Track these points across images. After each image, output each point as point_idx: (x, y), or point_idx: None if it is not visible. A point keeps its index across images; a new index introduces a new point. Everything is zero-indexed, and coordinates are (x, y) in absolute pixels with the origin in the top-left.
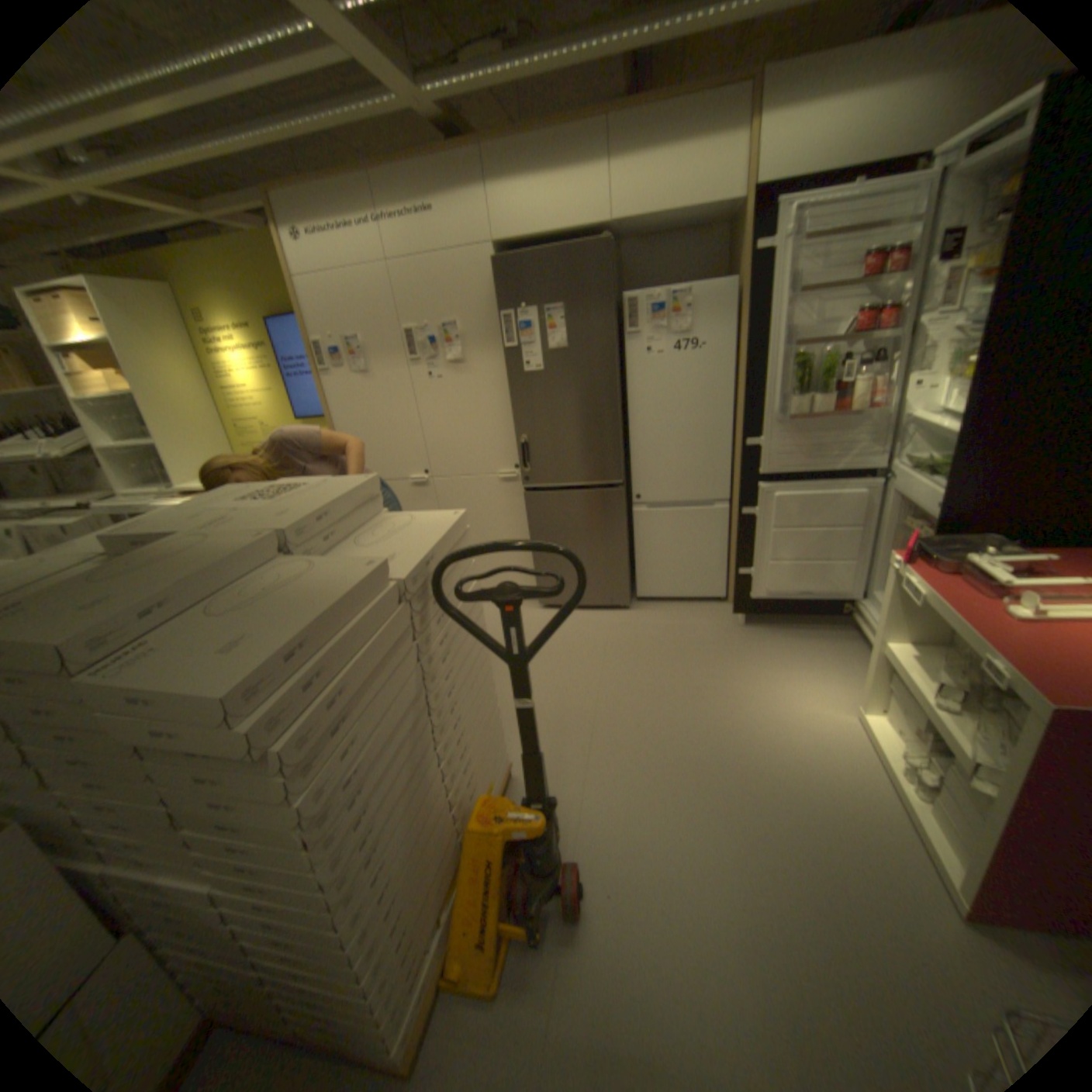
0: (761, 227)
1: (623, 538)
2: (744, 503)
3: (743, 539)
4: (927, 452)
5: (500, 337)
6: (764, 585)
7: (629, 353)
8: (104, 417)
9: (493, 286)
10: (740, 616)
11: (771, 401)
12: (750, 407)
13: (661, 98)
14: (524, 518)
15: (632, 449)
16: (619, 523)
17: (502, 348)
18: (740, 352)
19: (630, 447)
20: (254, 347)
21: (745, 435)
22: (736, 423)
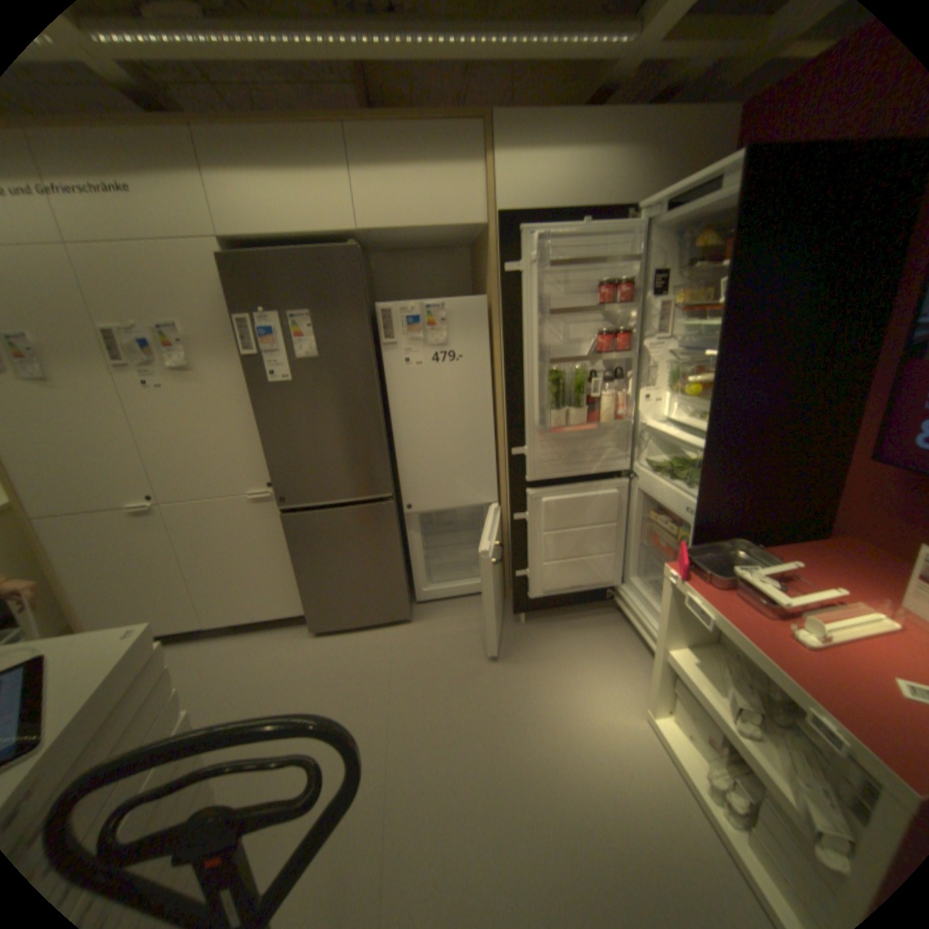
0: (505, 252)
1: (397, 551)
2: (512, 506)
3: (516, 543)
4: (665, 459)
5: (236, 342)
6: (539, 584)
7: (388, 363)
8: None
9: (222, 284)
10: (520, 615)
11: (530, 413)
12: (509, 417)
13: (398, 117)
14: (283, 540)
15: (399, 458)
16: (392, 536)
17: (240, 353)
18: (494, 364)
19: (396, 456)
20: None
21: (507, 441)
22: (497, 430)
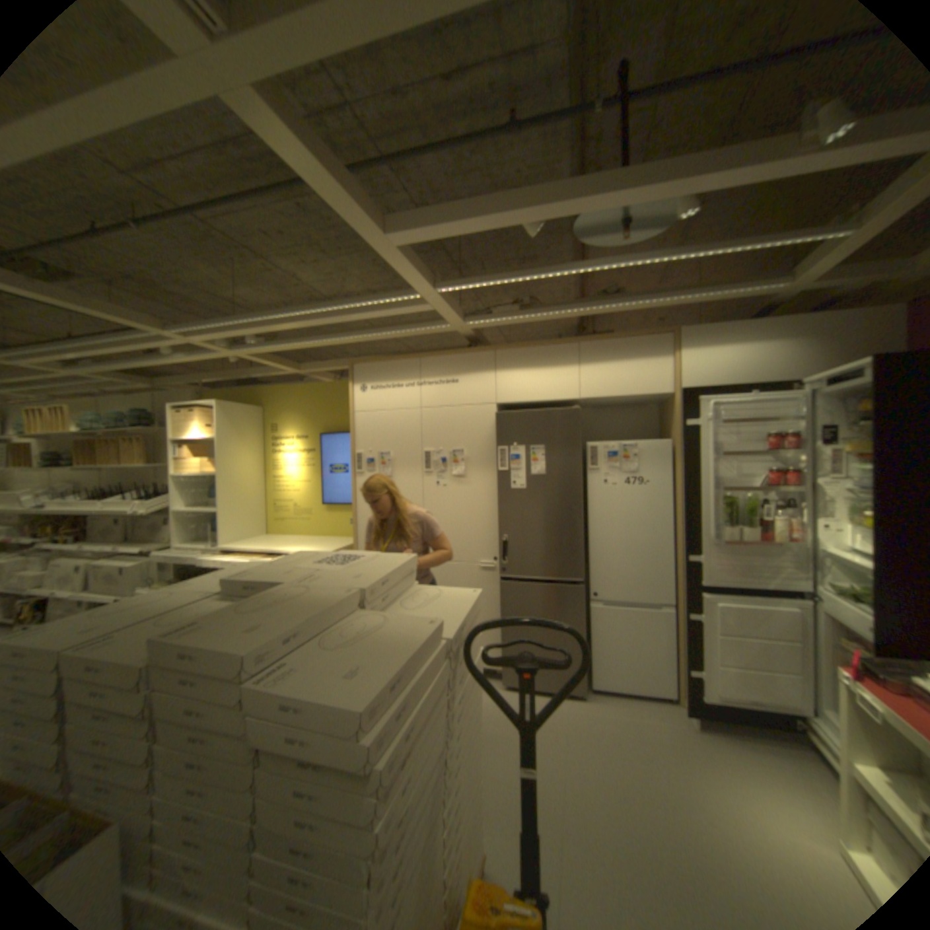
0: (688, 412)
1: (583, 630)
2: (690, 611)
3: (693, 643)
4: (848, 583)
5: (495, 463)
6: (716, 691)
7: (591, 483)
8: (187, 488)
9: (494, 430)
10: (696, 721)
11: (707, 529)
12: (689, 532)
13: (615, 337)
14: (496, 603)
15: (592, 554)
16: (580, 616)
17: (495, 470)
18: (677, 490)
19: (589, 552)
20: (308, 451)
21: (686, 552)
22: (677, 542)
